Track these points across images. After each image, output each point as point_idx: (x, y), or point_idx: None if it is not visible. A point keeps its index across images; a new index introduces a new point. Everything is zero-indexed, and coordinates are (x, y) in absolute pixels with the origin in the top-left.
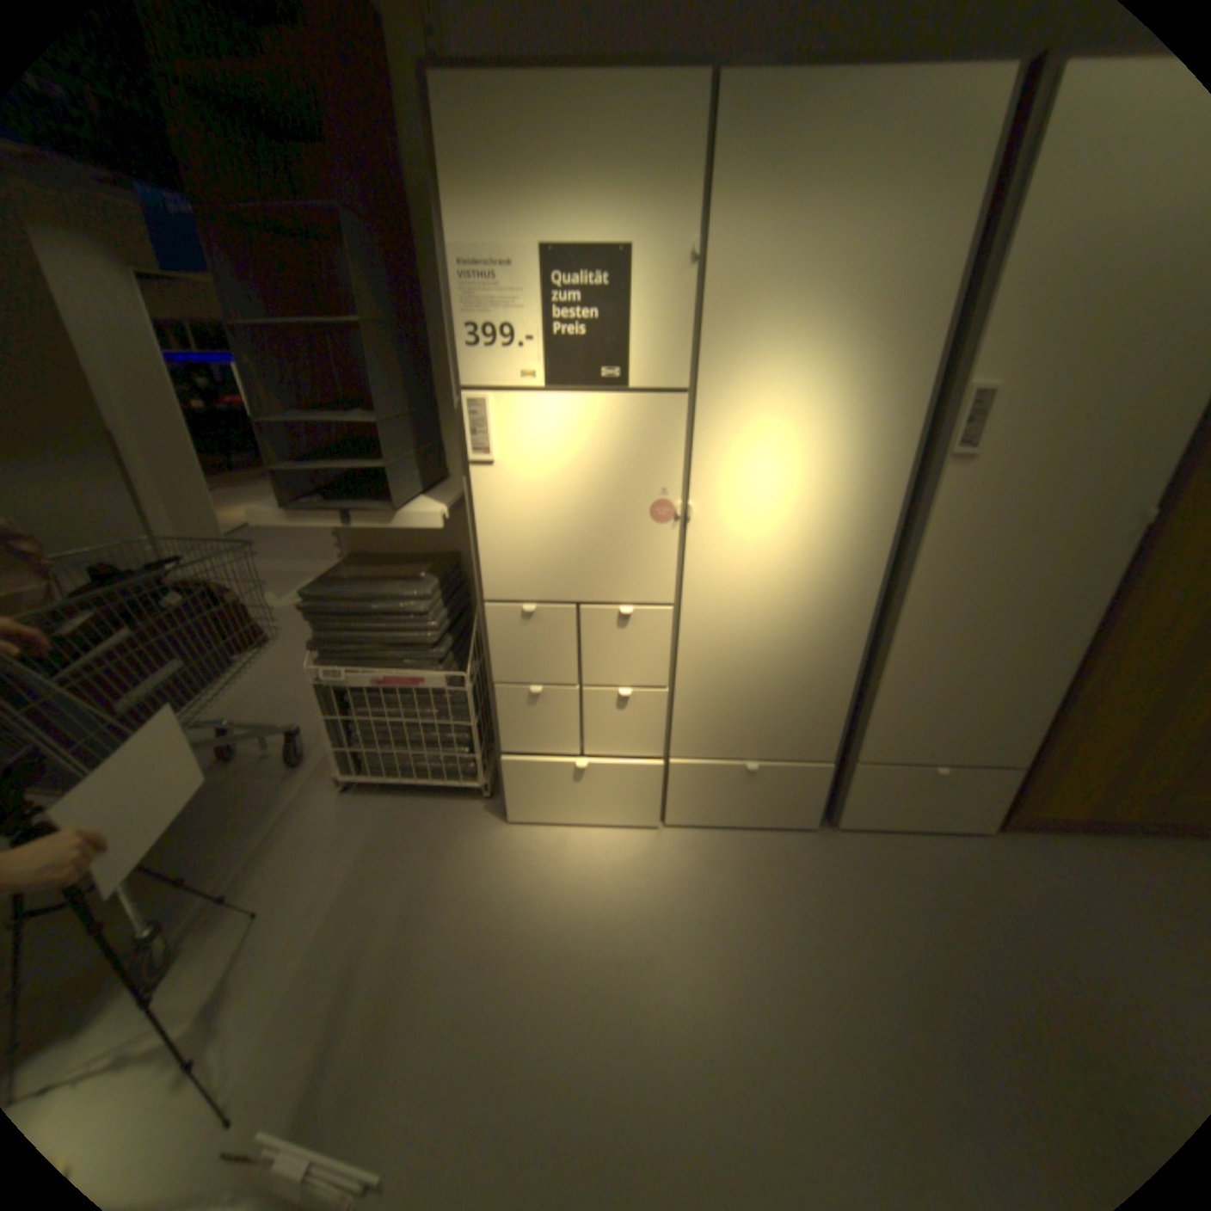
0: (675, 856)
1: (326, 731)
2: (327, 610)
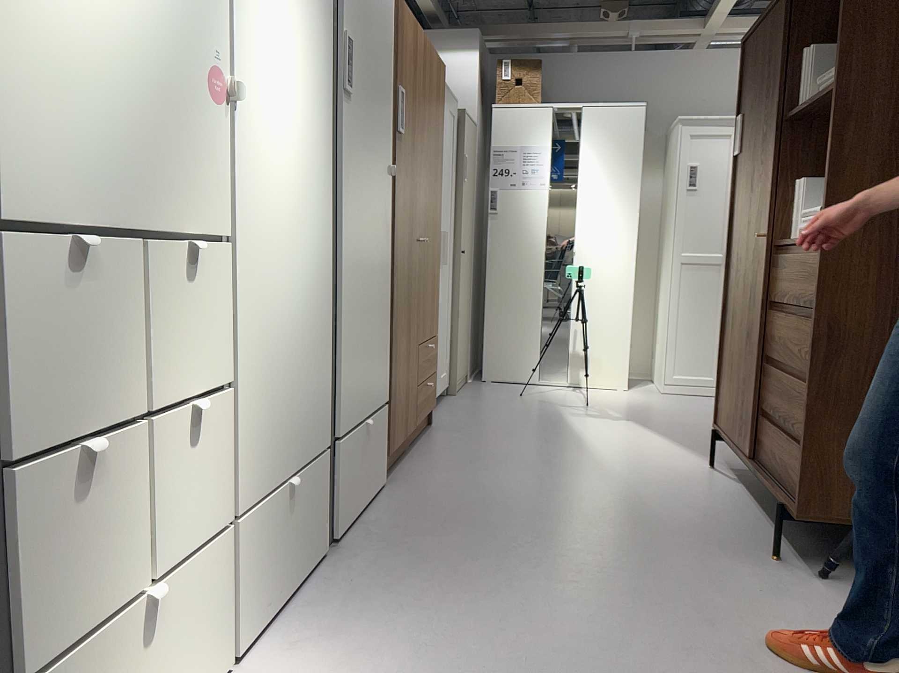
0: None
1: None
2: None
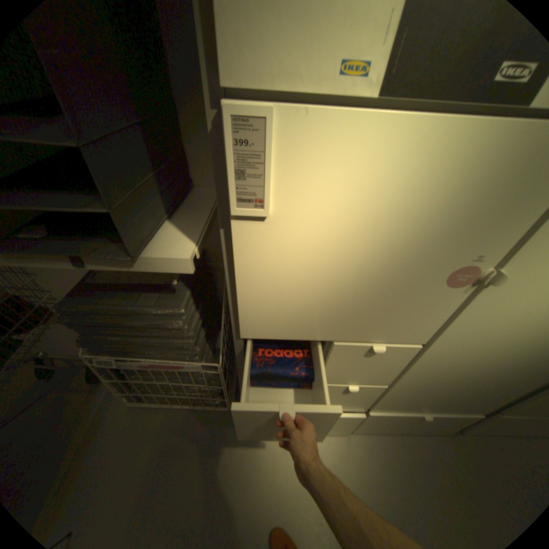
0: (362, 459)
1: (110, 385)
2: (86, 323)
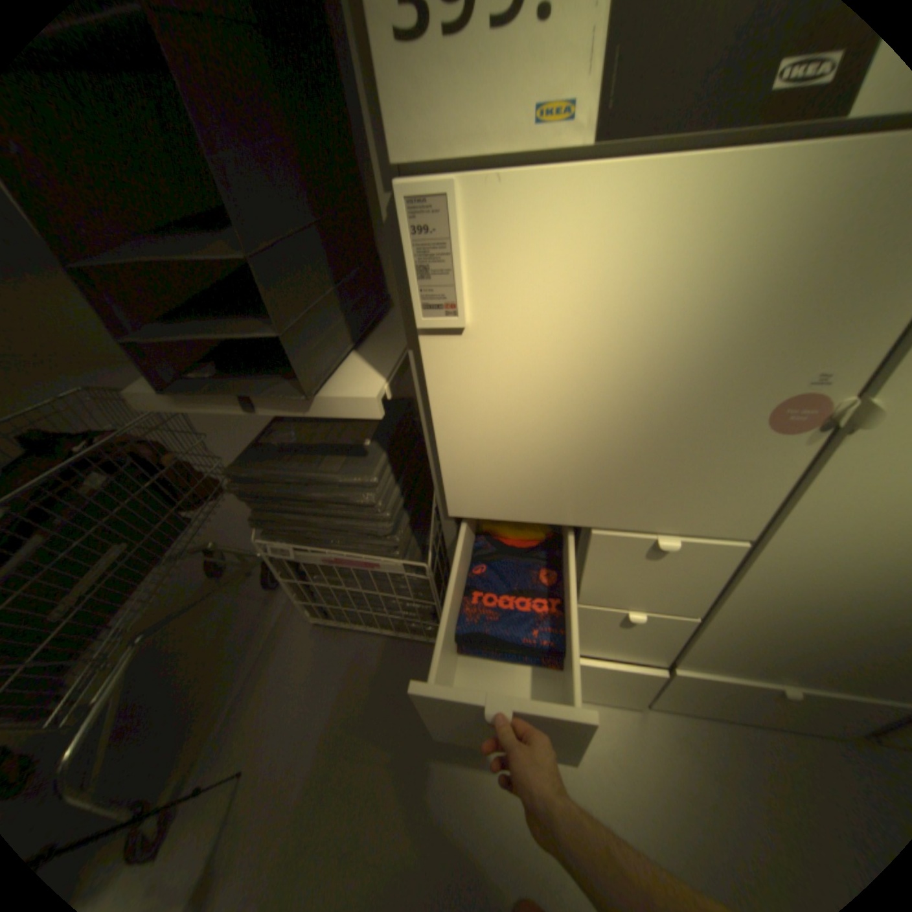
0: (667, 753)
1: (288, 588)
2: (258, 494)
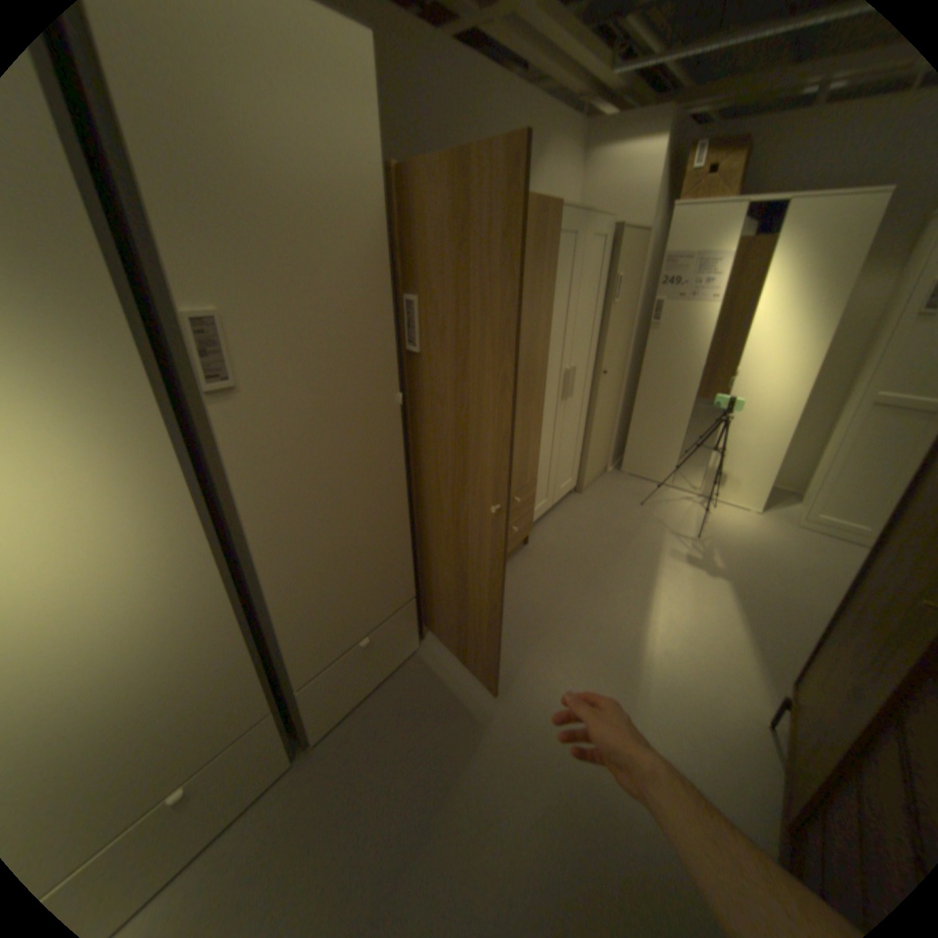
0: None
1: None
2: None
